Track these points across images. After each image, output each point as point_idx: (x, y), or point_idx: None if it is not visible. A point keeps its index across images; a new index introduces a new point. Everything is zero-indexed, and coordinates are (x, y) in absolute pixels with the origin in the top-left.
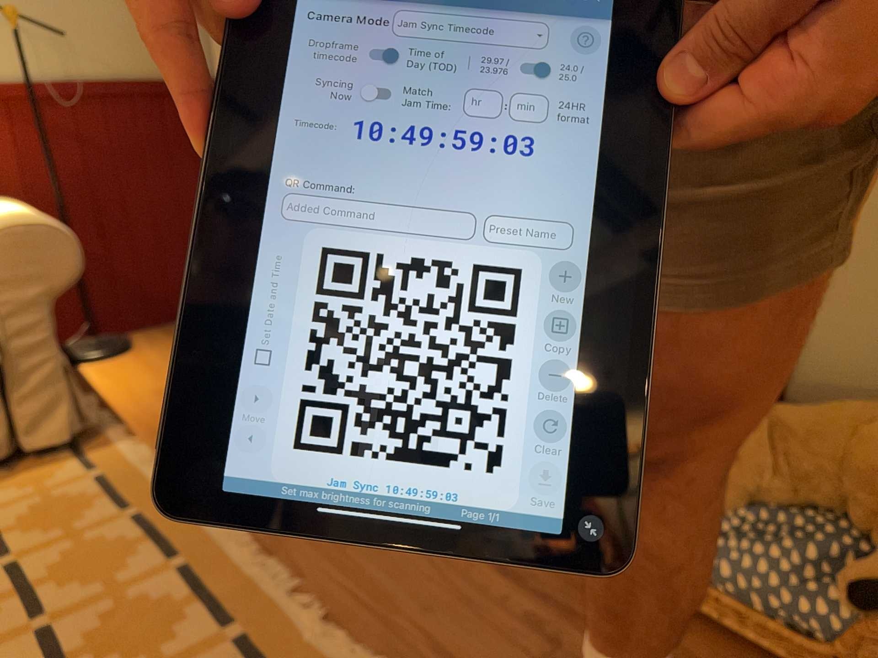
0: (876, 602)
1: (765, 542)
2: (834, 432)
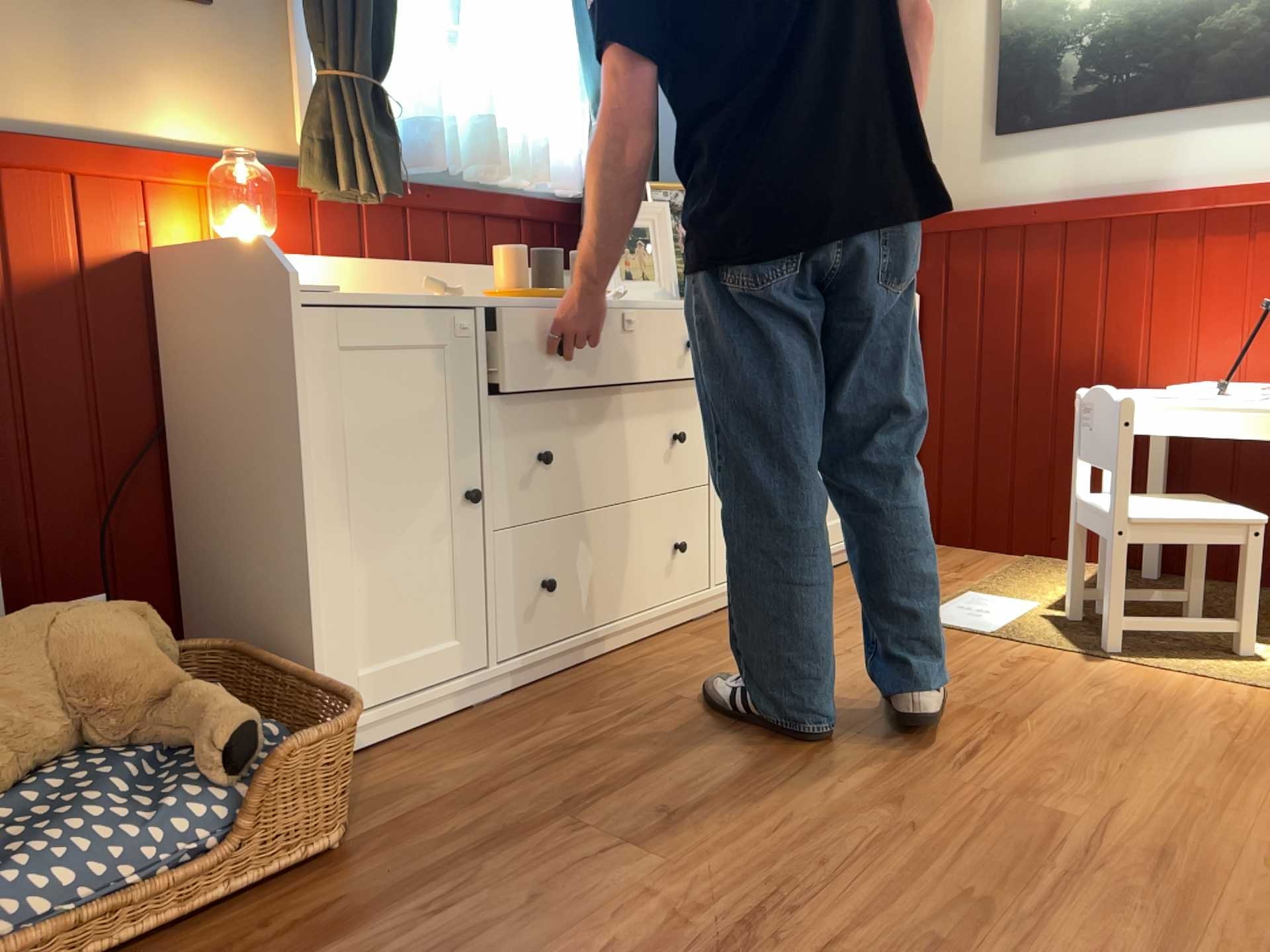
0: (239, 754)
1: (60, 818)
2: (11, 662)
